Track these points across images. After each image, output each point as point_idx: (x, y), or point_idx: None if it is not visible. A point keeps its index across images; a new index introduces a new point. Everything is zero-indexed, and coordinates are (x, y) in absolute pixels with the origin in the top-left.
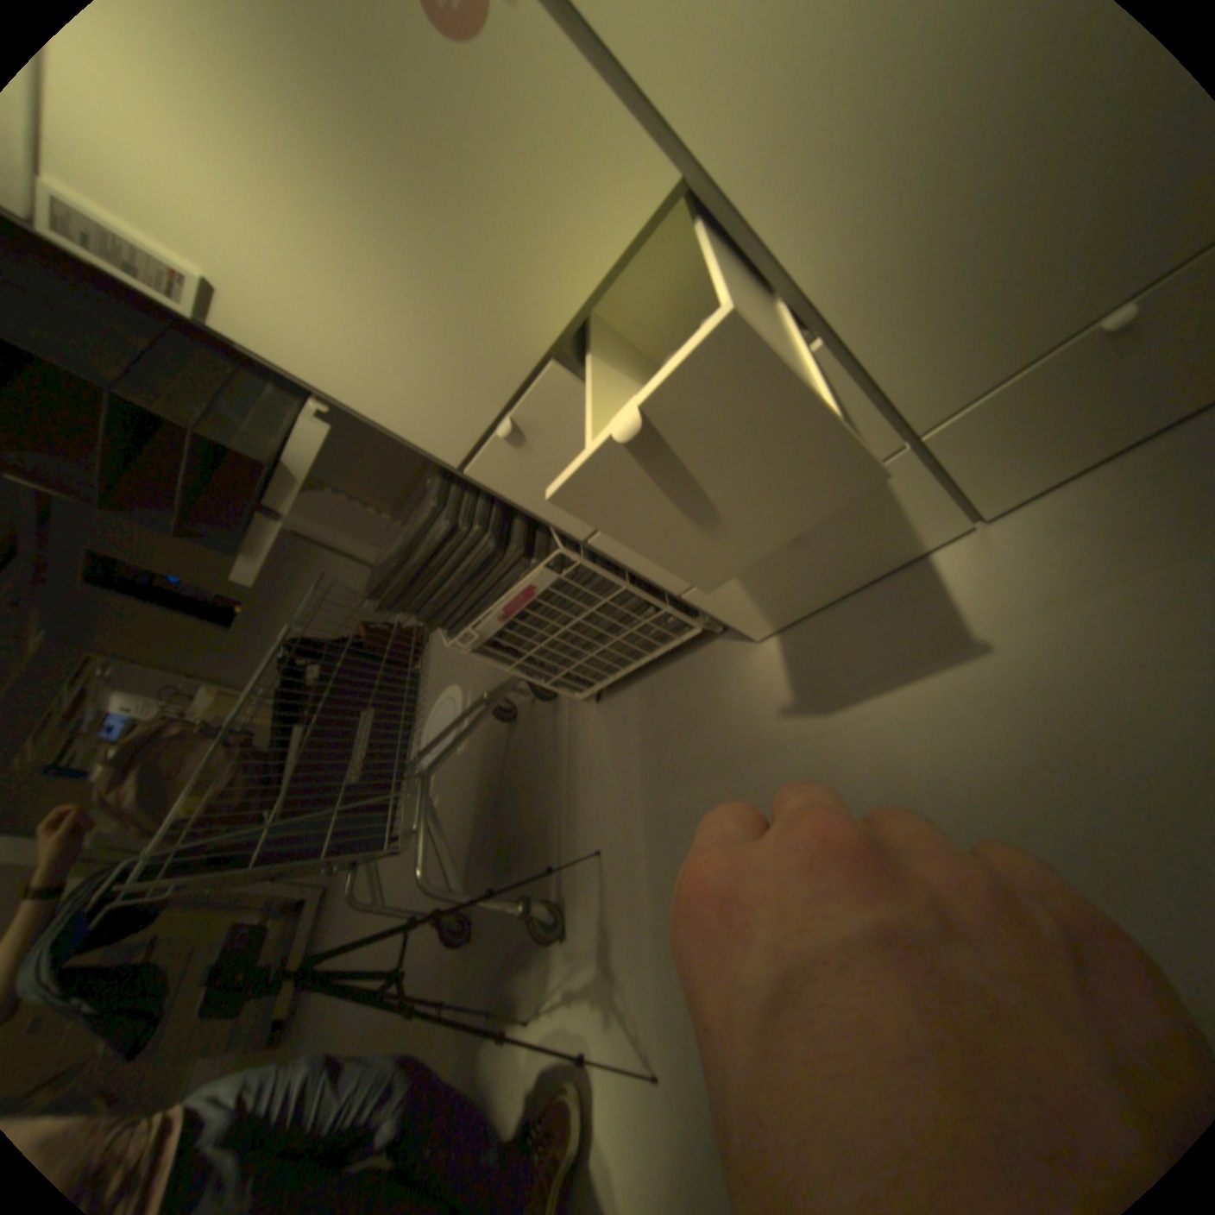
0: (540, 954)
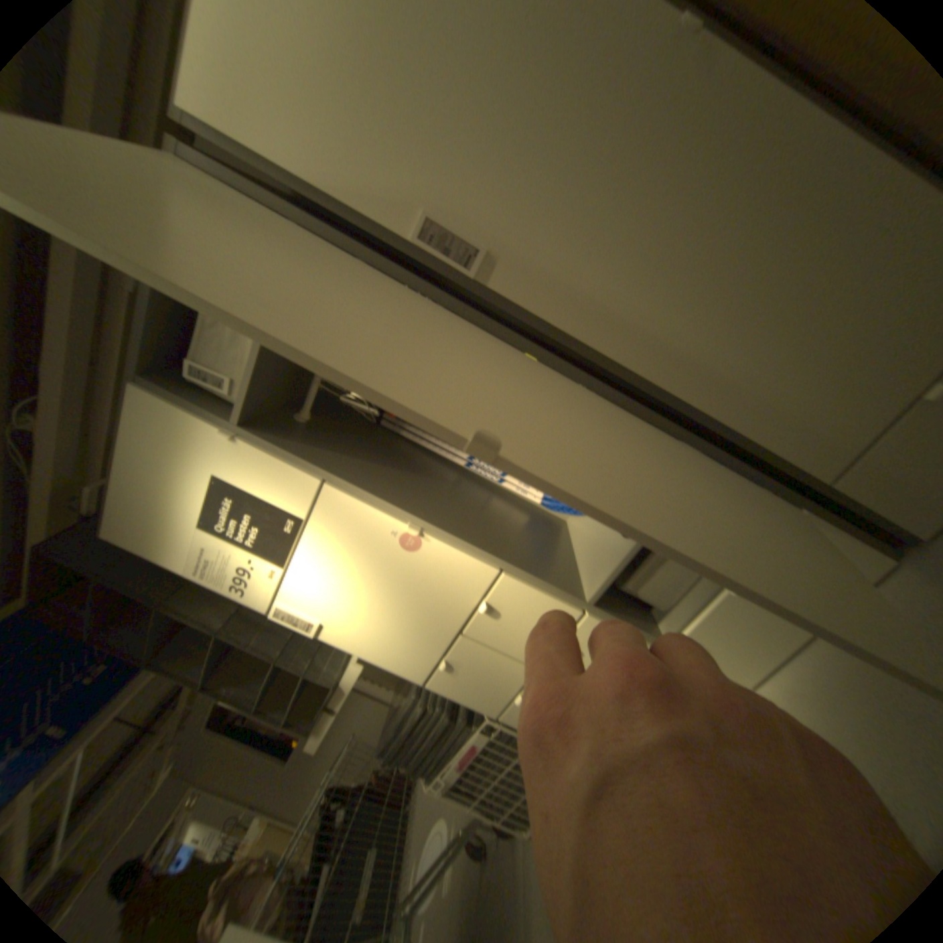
0: None
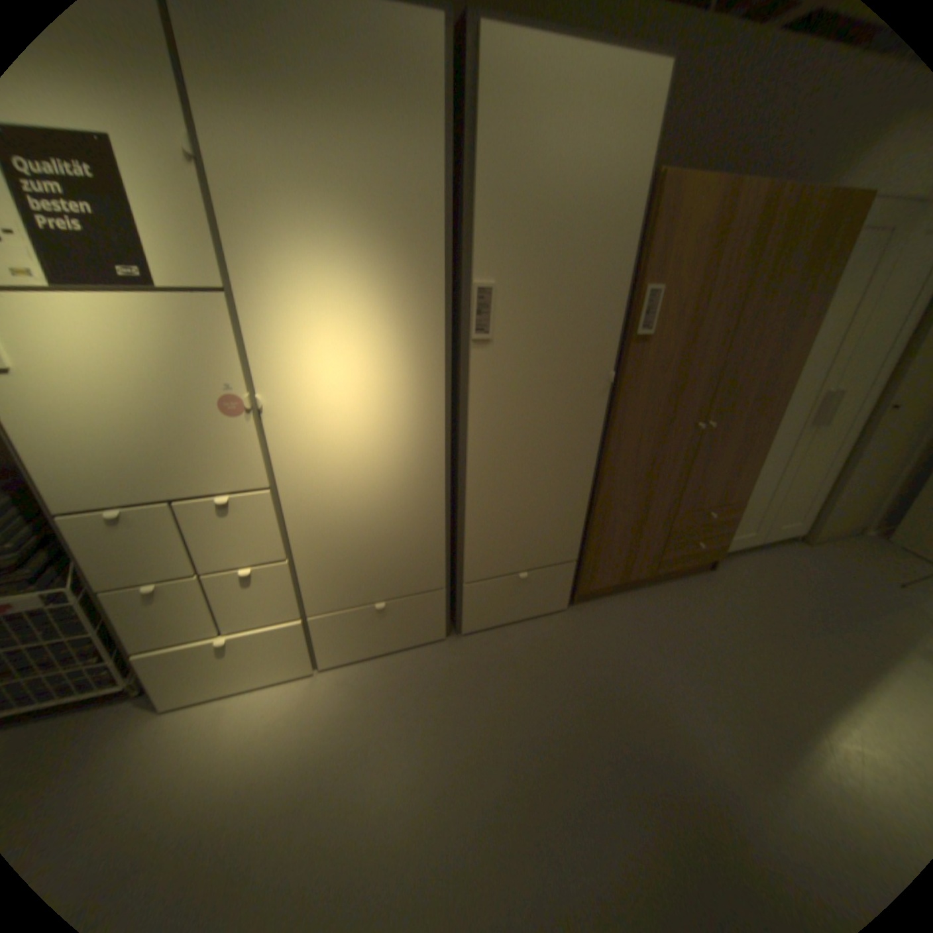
0: None
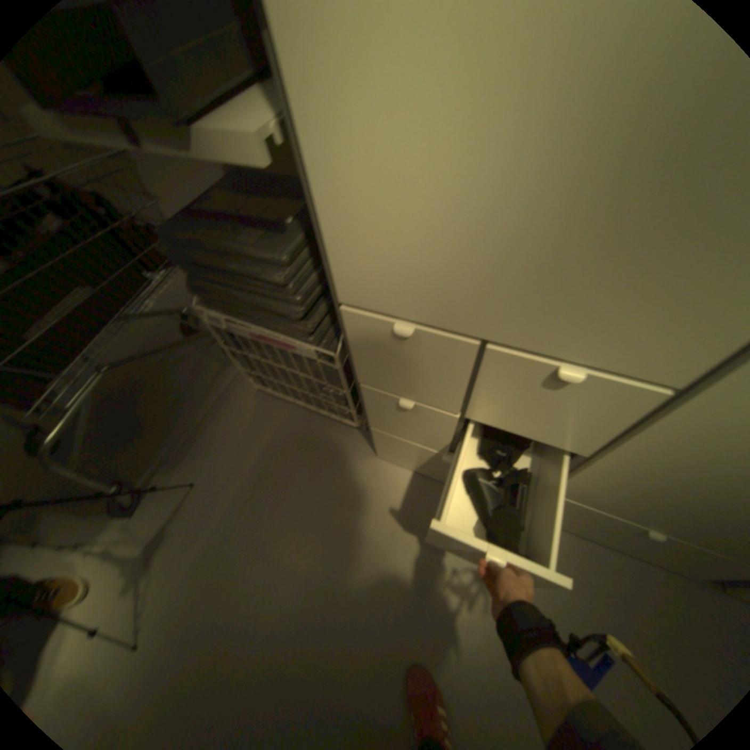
0: (100, 512)
